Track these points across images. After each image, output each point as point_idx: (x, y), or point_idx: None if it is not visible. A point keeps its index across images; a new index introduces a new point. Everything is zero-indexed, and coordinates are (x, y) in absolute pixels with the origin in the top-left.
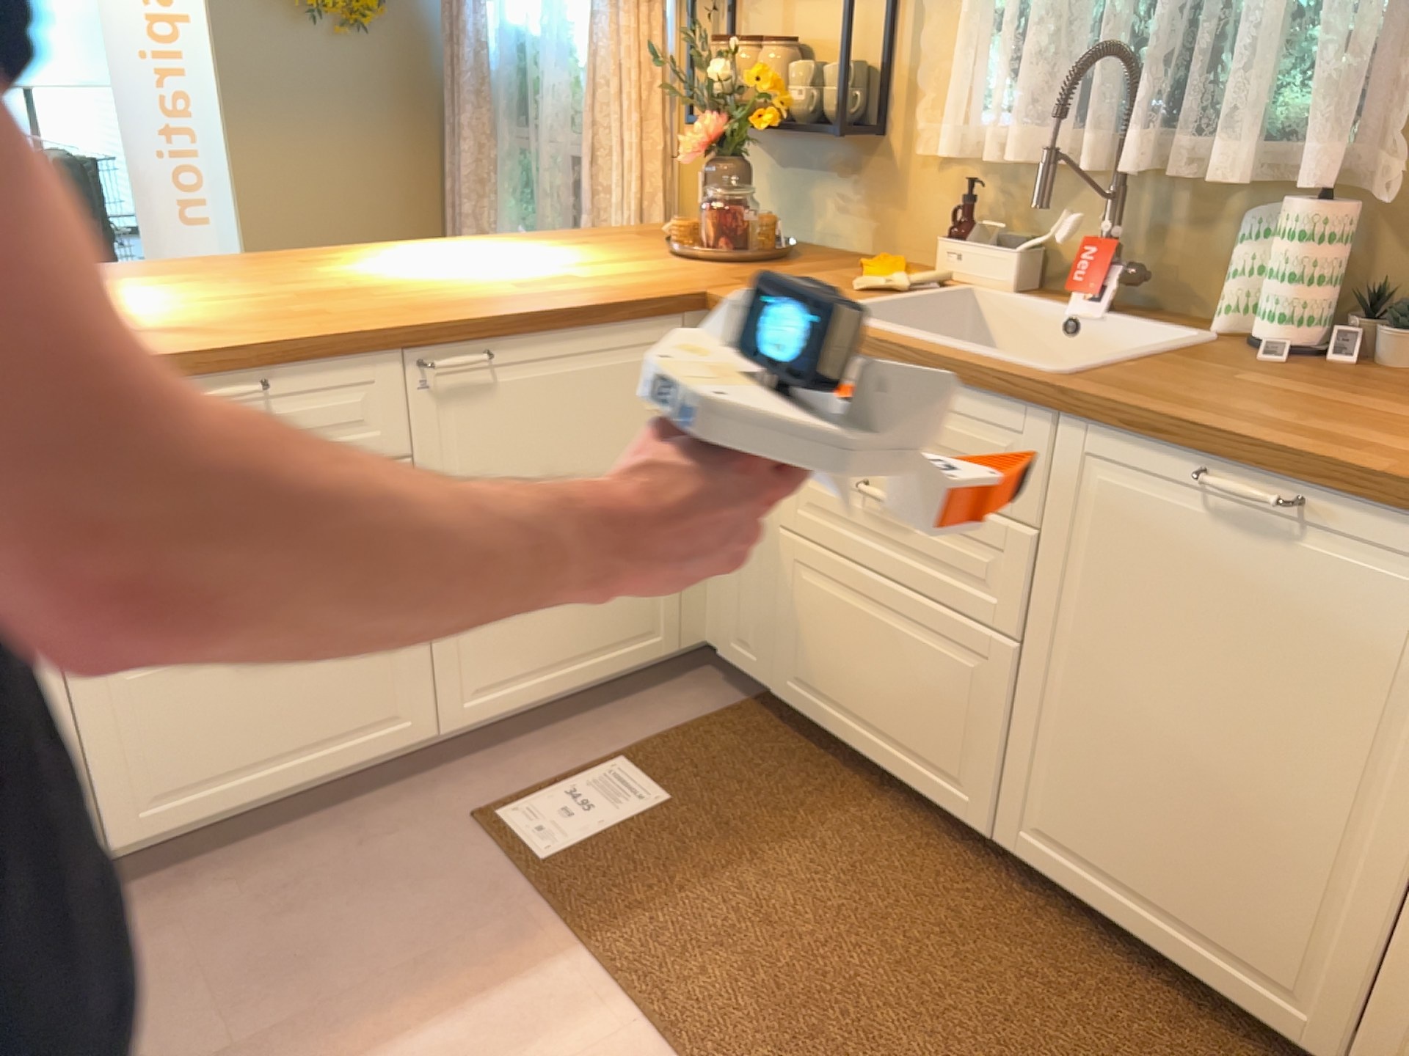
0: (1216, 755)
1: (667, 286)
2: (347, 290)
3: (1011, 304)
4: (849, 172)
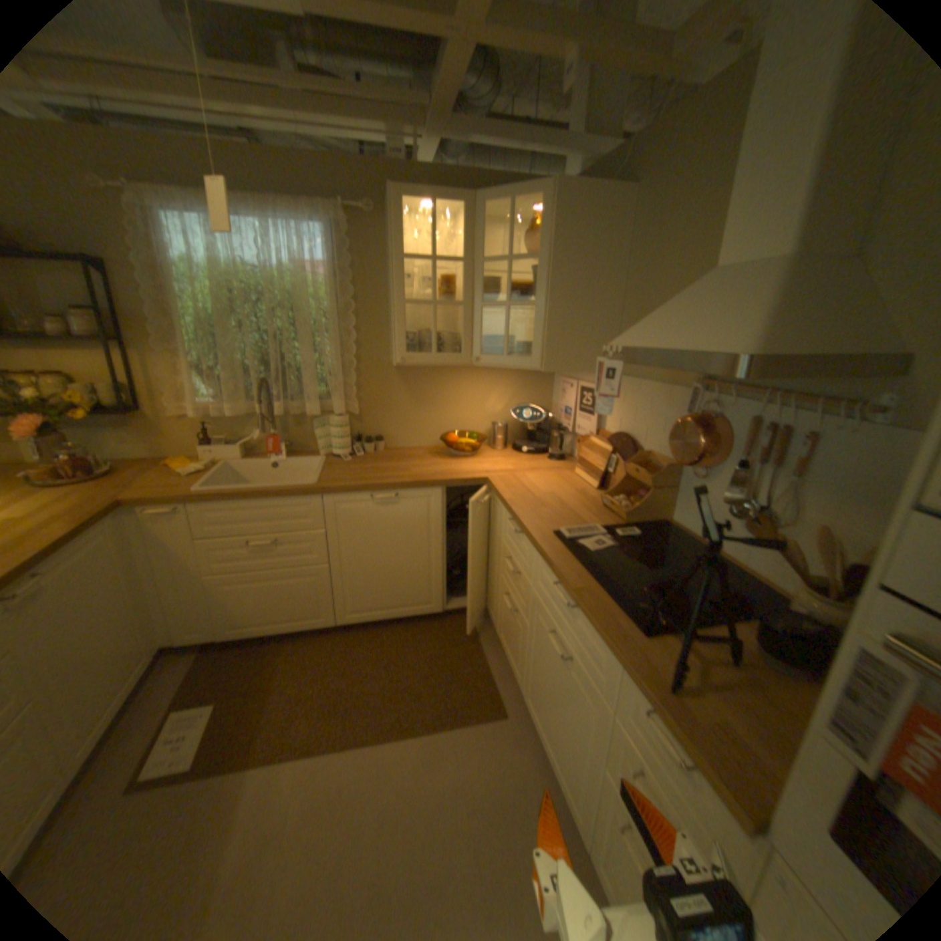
0: (394, 560)
1: (88, 503)
2: None
3: (246, 462)
4: (121, 425)
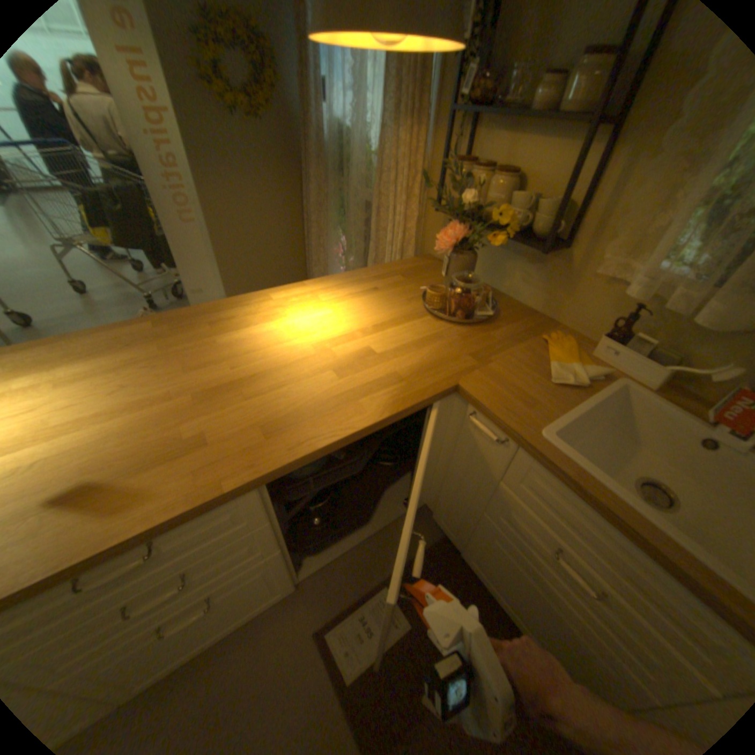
0: None
1: (433, 371)
2: (228, 383)
3: (662, 407)
4: (538, 260)
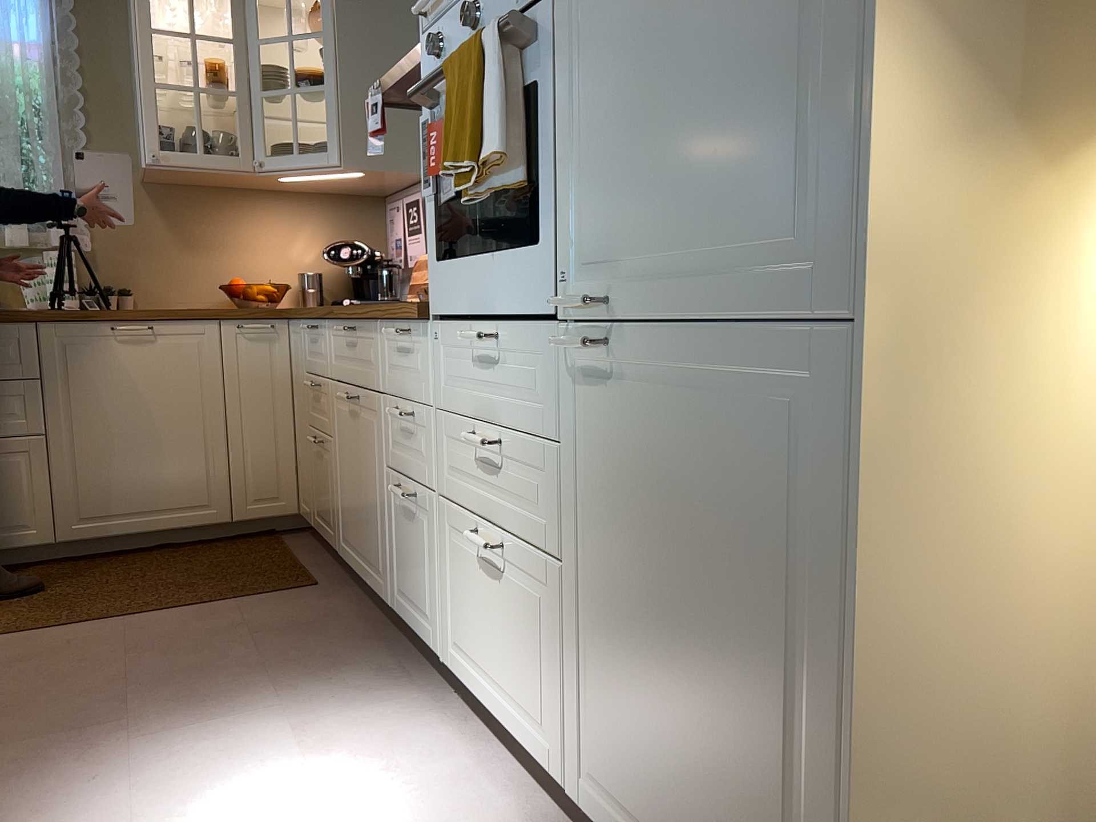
0: (151, 433)
1: None
2: None
3: None
4: None
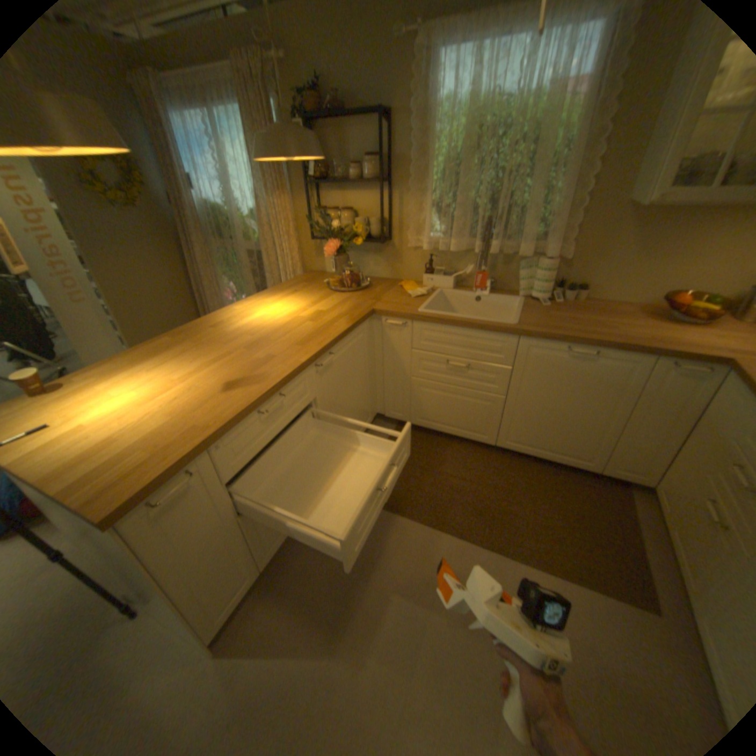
0: (569, 413)
1: (357, 309)
2: (256, 340)
3: (456, 293)
4: (378, 252)
